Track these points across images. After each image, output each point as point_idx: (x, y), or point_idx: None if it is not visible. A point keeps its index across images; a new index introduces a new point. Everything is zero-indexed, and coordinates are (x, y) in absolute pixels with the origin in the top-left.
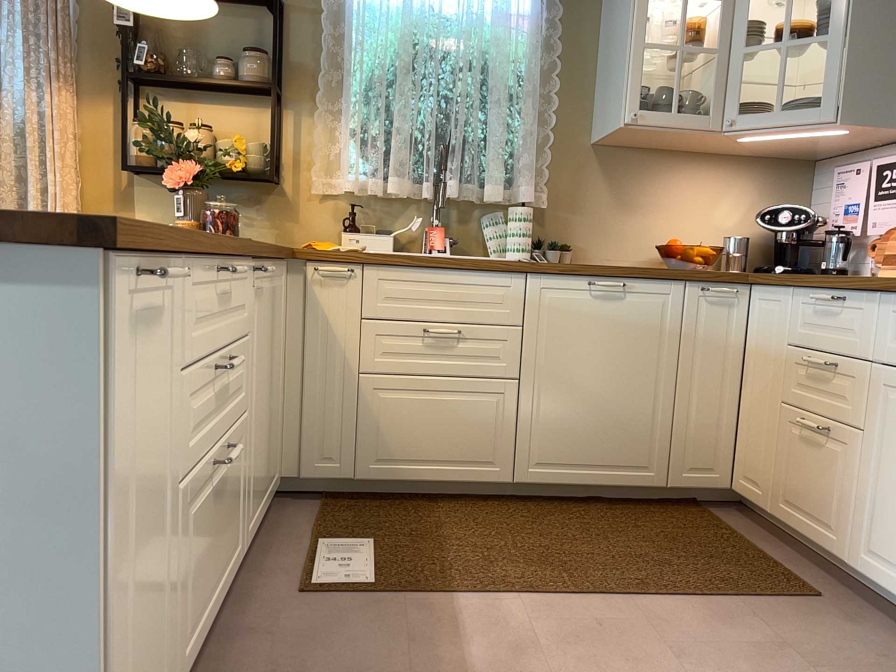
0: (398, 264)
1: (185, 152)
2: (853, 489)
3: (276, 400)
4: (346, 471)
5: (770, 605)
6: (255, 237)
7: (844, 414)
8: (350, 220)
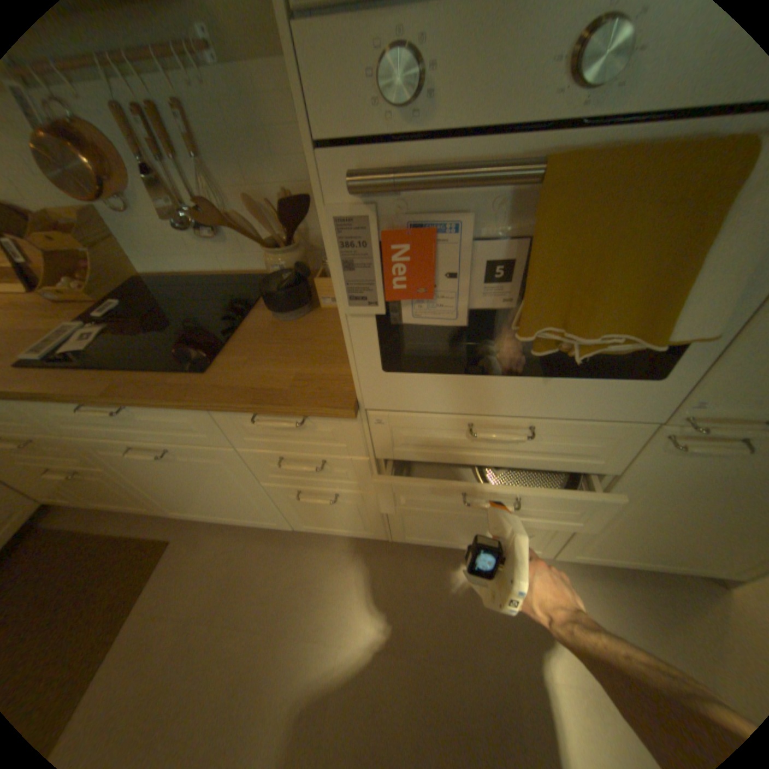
0: None
1: None
2: (129, 492)
3: None
4: None
5: (151, 589)
6: None
7: (75, 463)
8: None
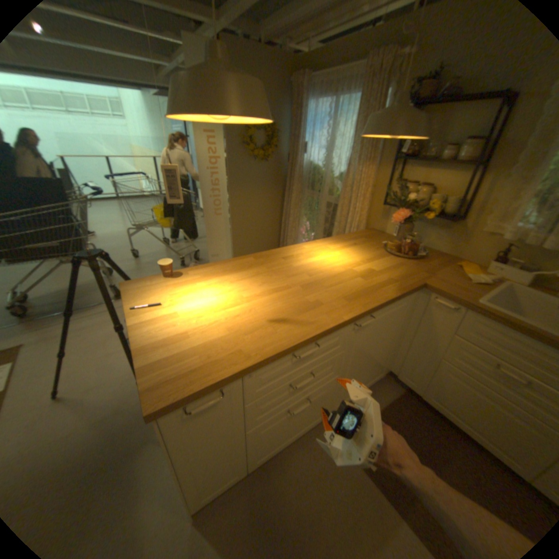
0: (496, 320)
1: (405, 204)
2: None
3: (386, 351)
4: (420, 392)
5: None
6: (438, 245)
7: None
8: (507, 251)
